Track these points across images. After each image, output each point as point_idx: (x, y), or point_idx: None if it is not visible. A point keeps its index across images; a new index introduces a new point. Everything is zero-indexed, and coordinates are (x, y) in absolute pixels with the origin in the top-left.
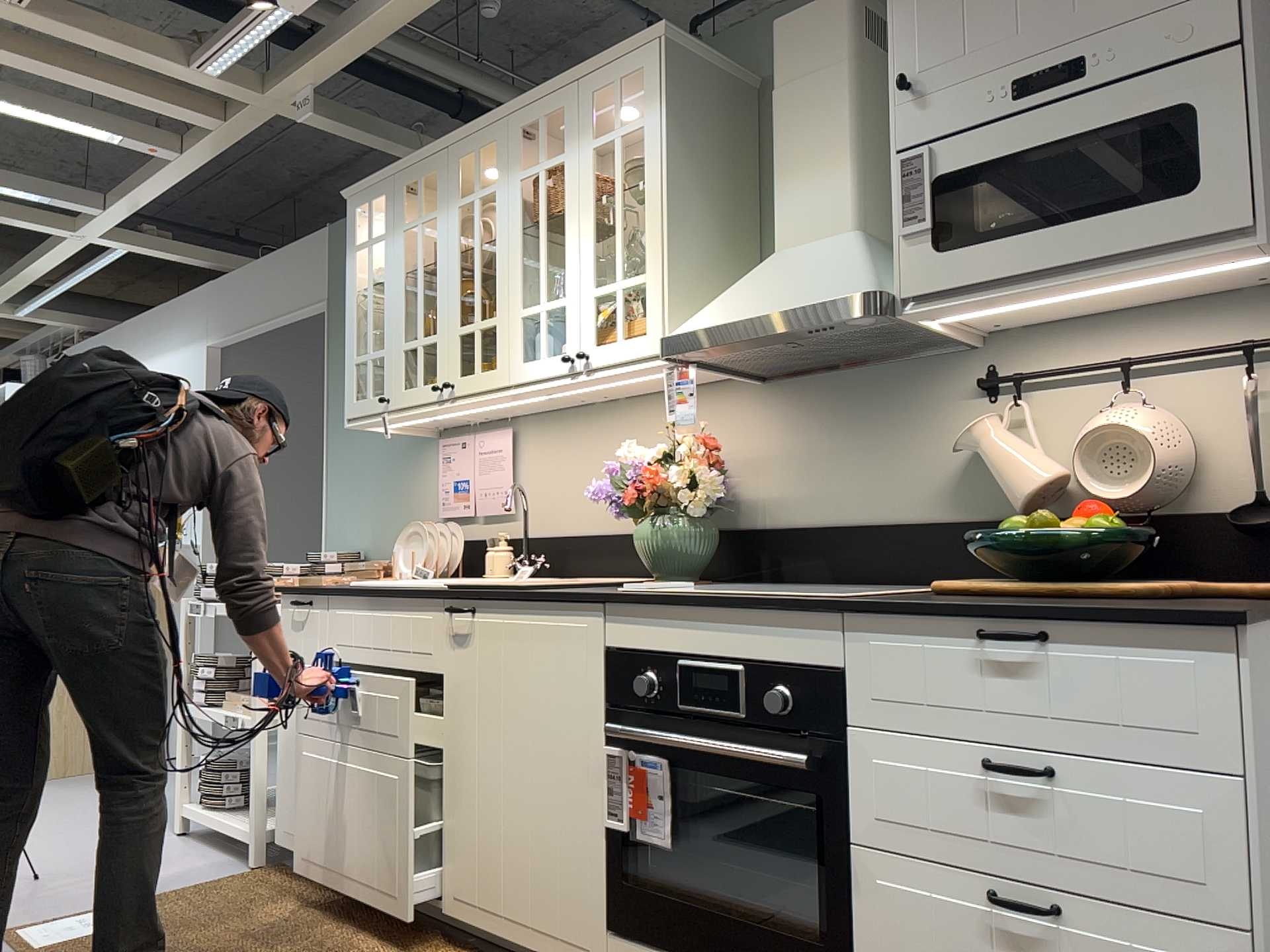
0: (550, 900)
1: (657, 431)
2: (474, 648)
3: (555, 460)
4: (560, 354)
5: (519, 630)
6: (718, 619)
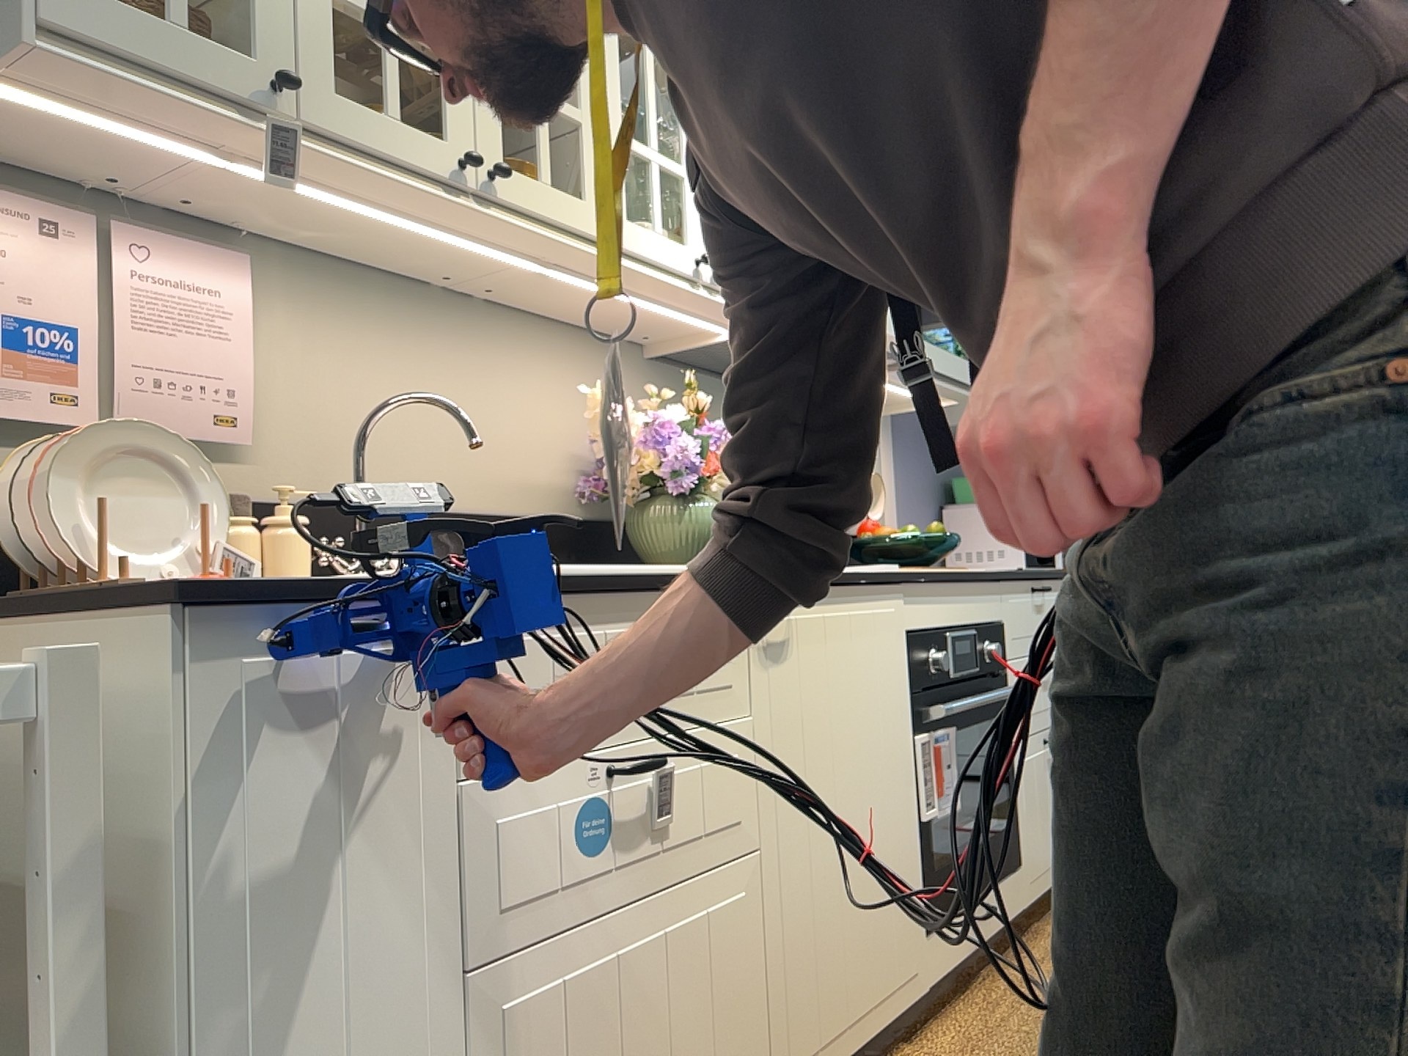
0: (889, 950)
1: (536, 373)
2: (796, 660)
3: (350, 360)
4: (683, 246)
5: (844, 624)
6: (962, 591)
